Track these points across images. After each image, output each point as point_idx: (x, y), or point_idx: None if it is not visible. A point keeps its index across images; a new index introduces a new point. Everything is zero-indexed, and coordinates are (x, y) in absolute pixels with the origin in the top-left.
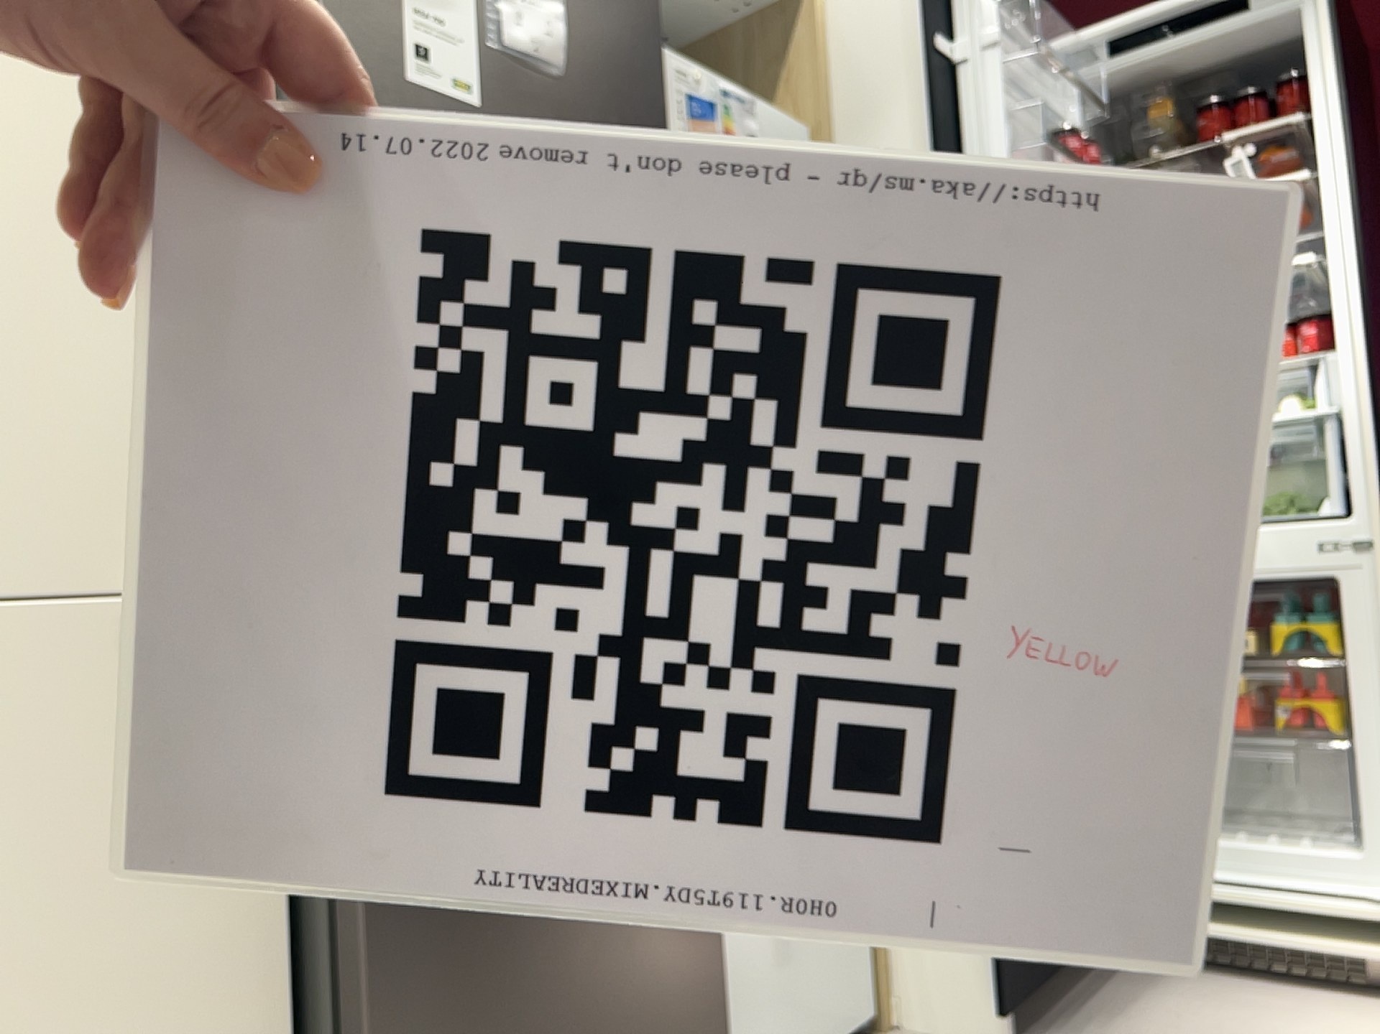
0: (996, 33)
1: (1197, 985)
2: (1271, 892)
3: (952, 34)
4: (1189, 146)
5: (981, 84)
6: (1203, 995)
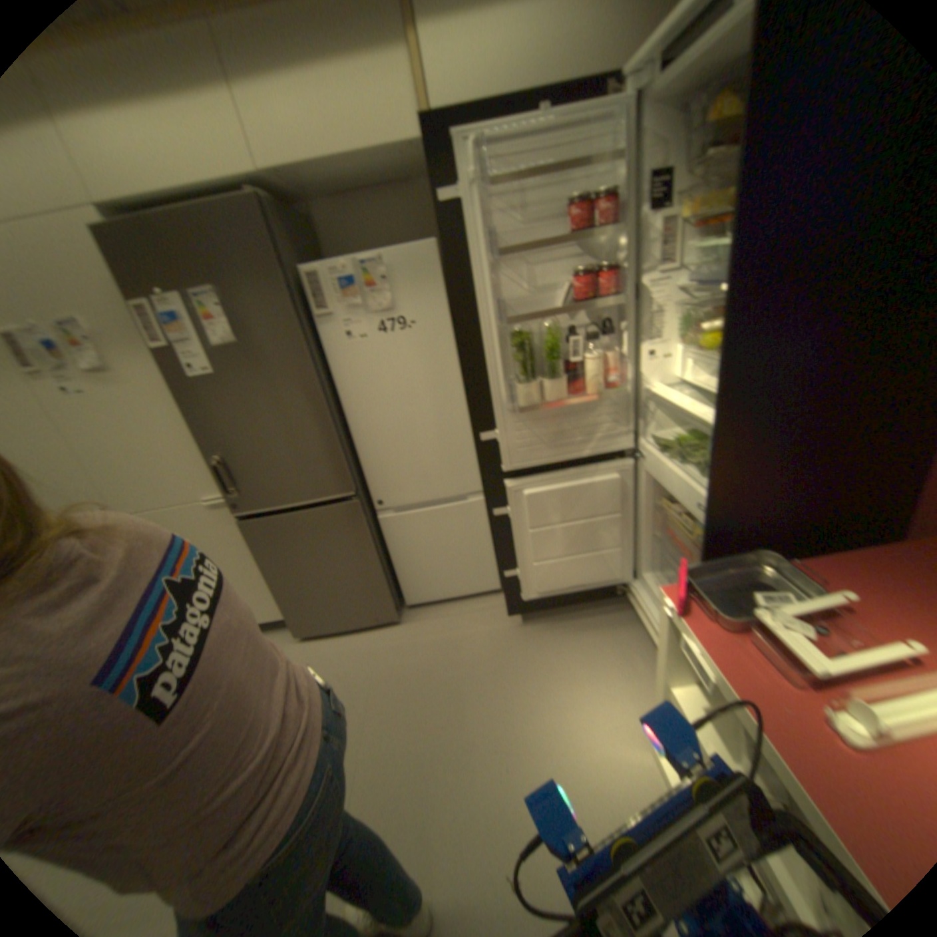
0: (470, 173)
1: (626, 638)
2: (658, 629)
3: (452, 180)
4: (721, 154)
5: (468, 215)
6: (618, 643)
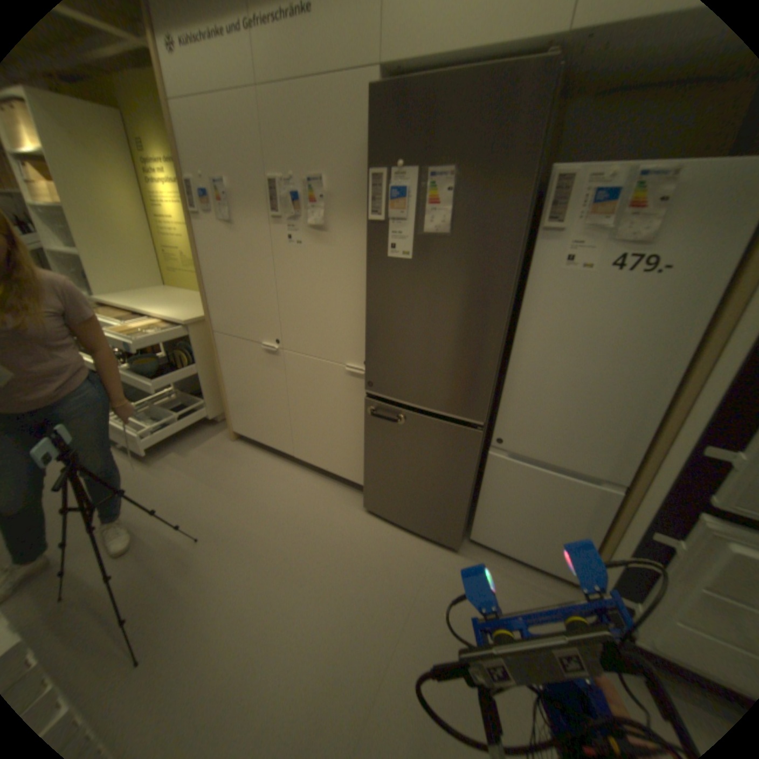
0: None
1: None
2: None
3: None
4: None
5: None
6: None
